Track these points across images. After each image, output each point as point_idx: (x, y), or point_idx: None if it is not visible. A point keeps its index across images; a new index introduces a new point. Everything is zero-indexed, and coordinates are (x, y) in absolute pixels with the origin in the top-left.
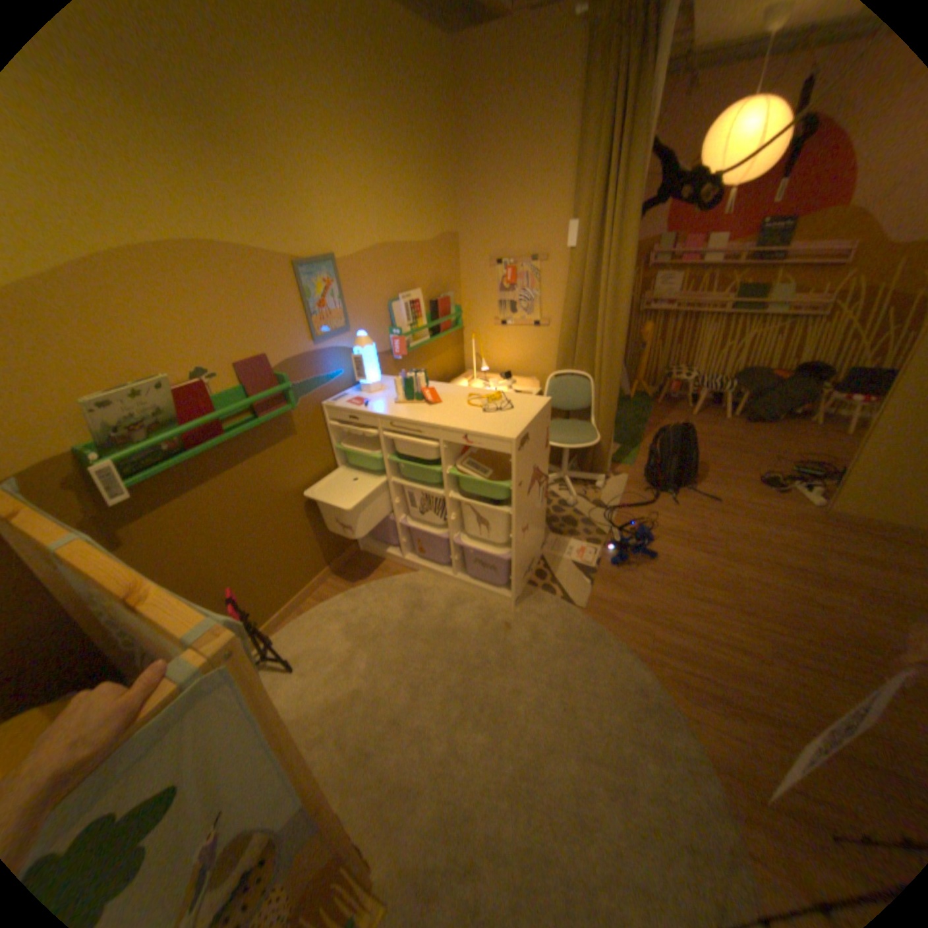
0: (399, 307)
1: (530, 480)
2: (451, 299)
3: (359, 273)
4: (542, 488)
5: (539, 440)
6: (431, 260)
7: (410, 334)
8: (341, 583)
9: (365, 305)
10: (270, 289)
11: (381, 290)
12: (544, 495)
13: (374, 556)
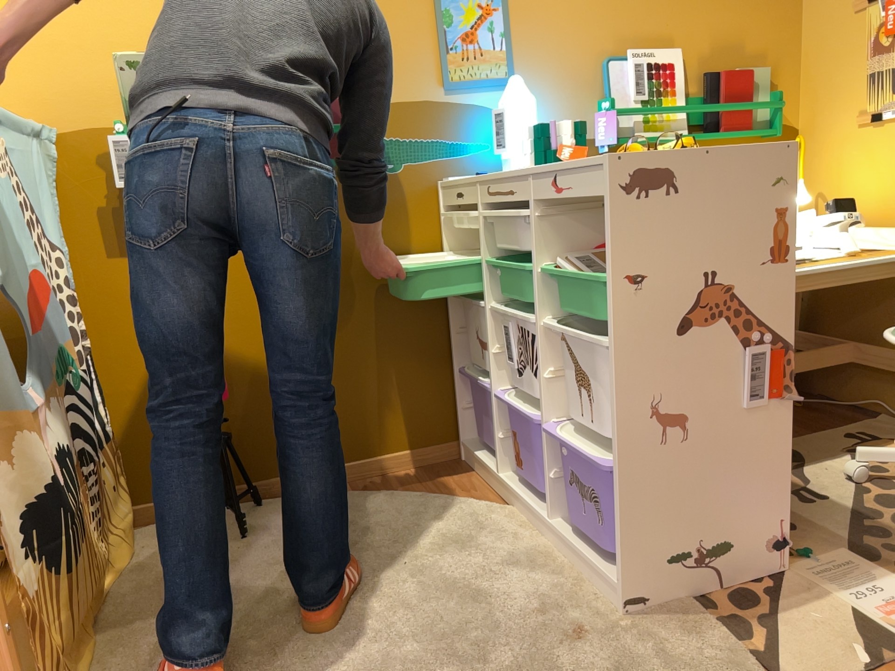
0: (625, 69)
1: (693, 302)
2: (762, 79)
3: (551, 5)
4: (752, 353)
5: (737, 220)
6: (720, 6)
7: (634, 110)
8: (399, 484)
9: (553, 55)
10: (392, 4)
11: (592, 38)
12: (774, 386)
13: (473, 470)
